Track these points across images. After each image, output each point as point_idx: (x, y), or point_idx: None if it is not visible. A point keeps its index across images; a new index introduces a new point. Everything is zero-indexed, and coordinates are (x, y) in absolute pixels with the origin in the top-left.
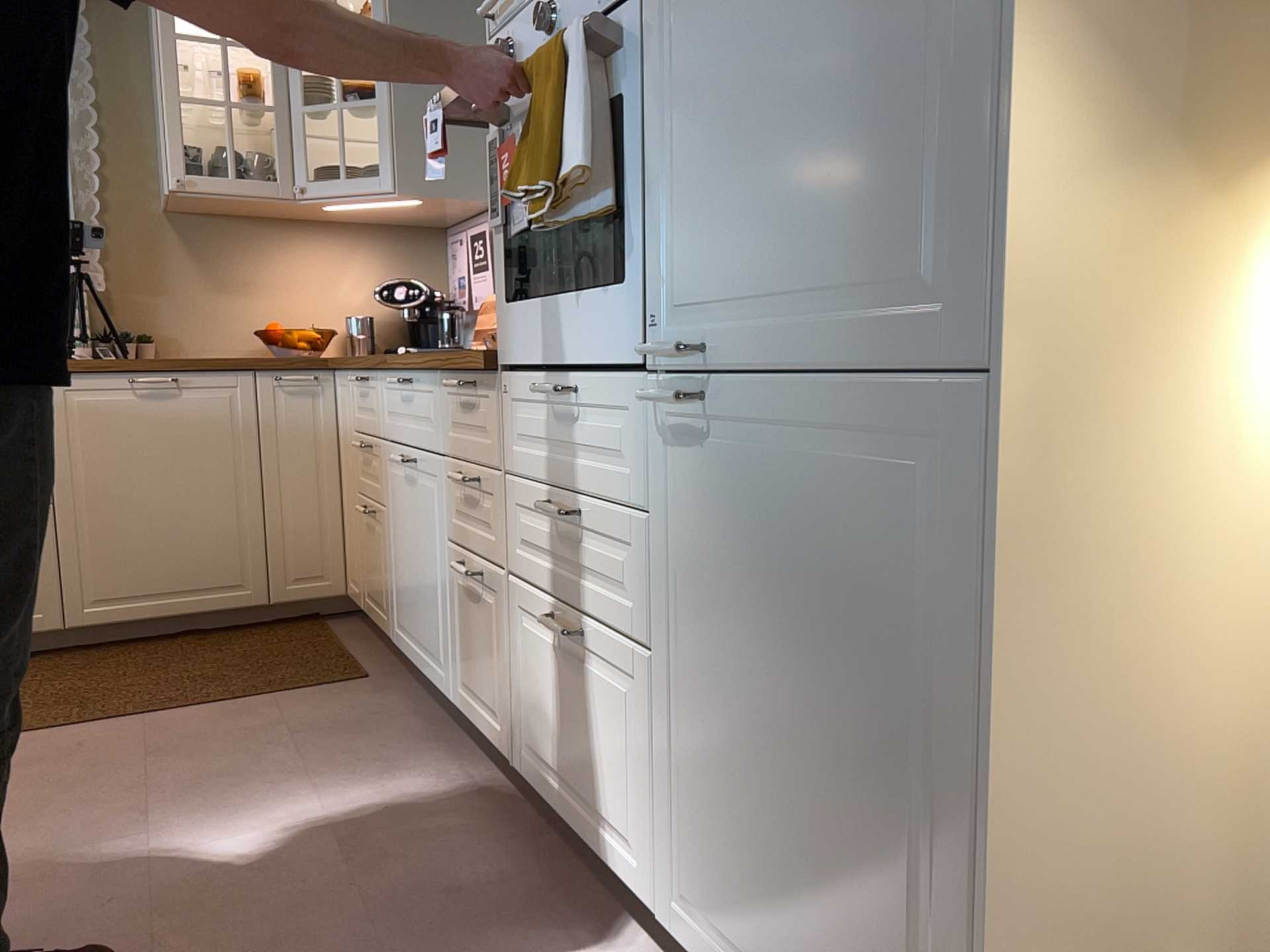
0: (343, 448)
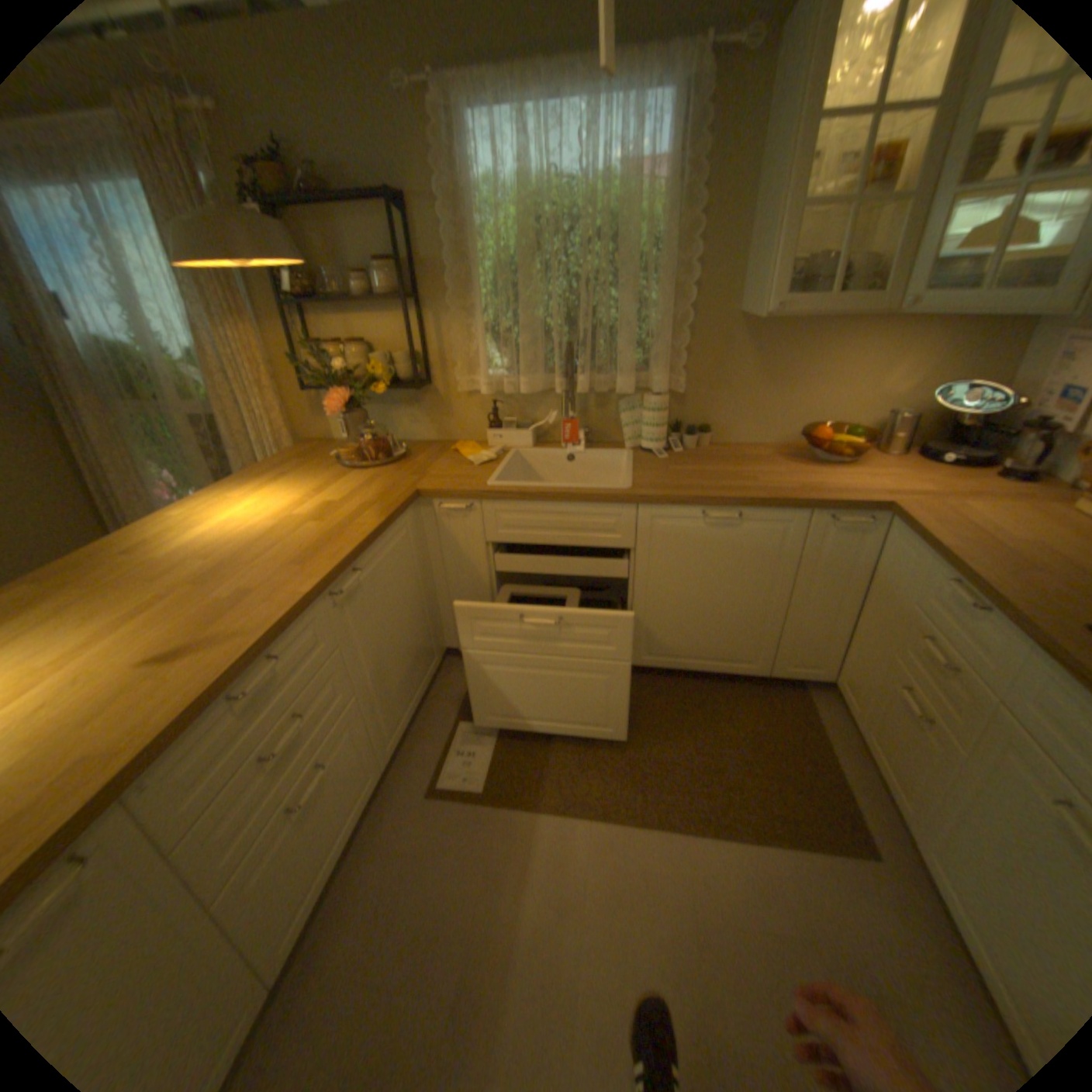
0: (882, 589)
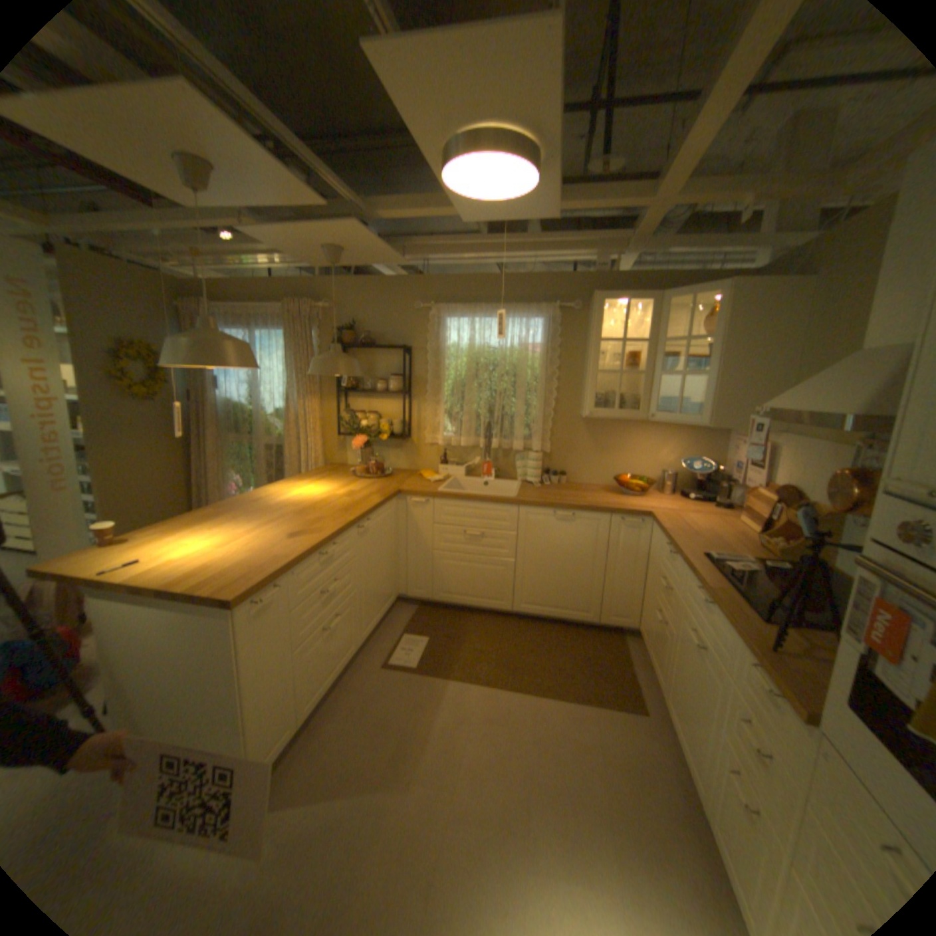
0: (651, 562)
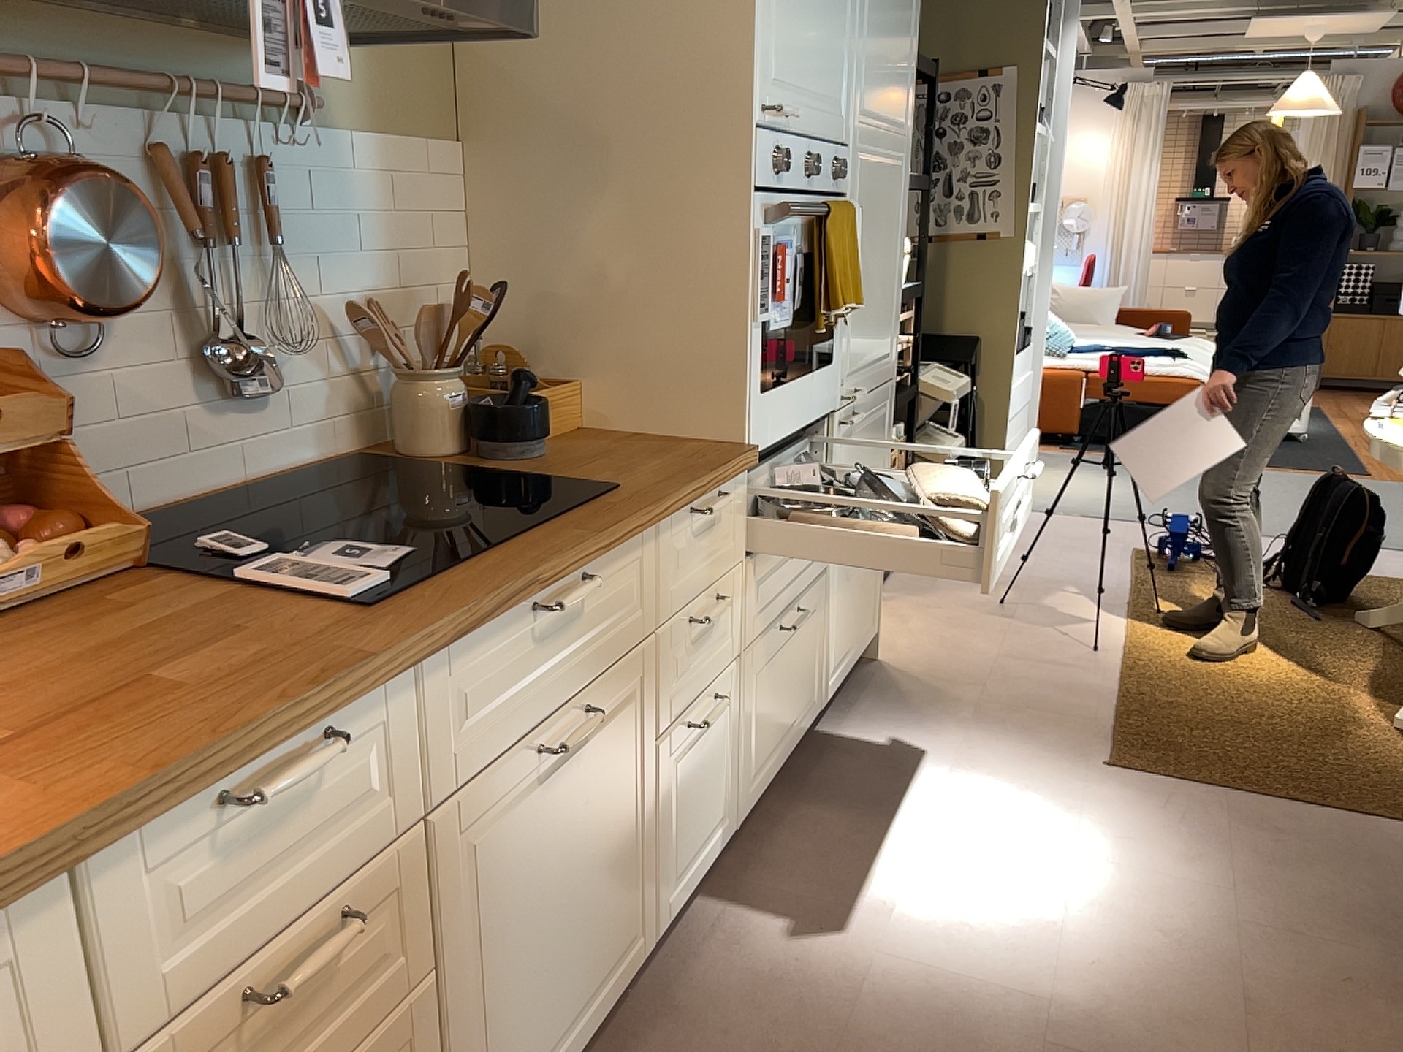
0: None
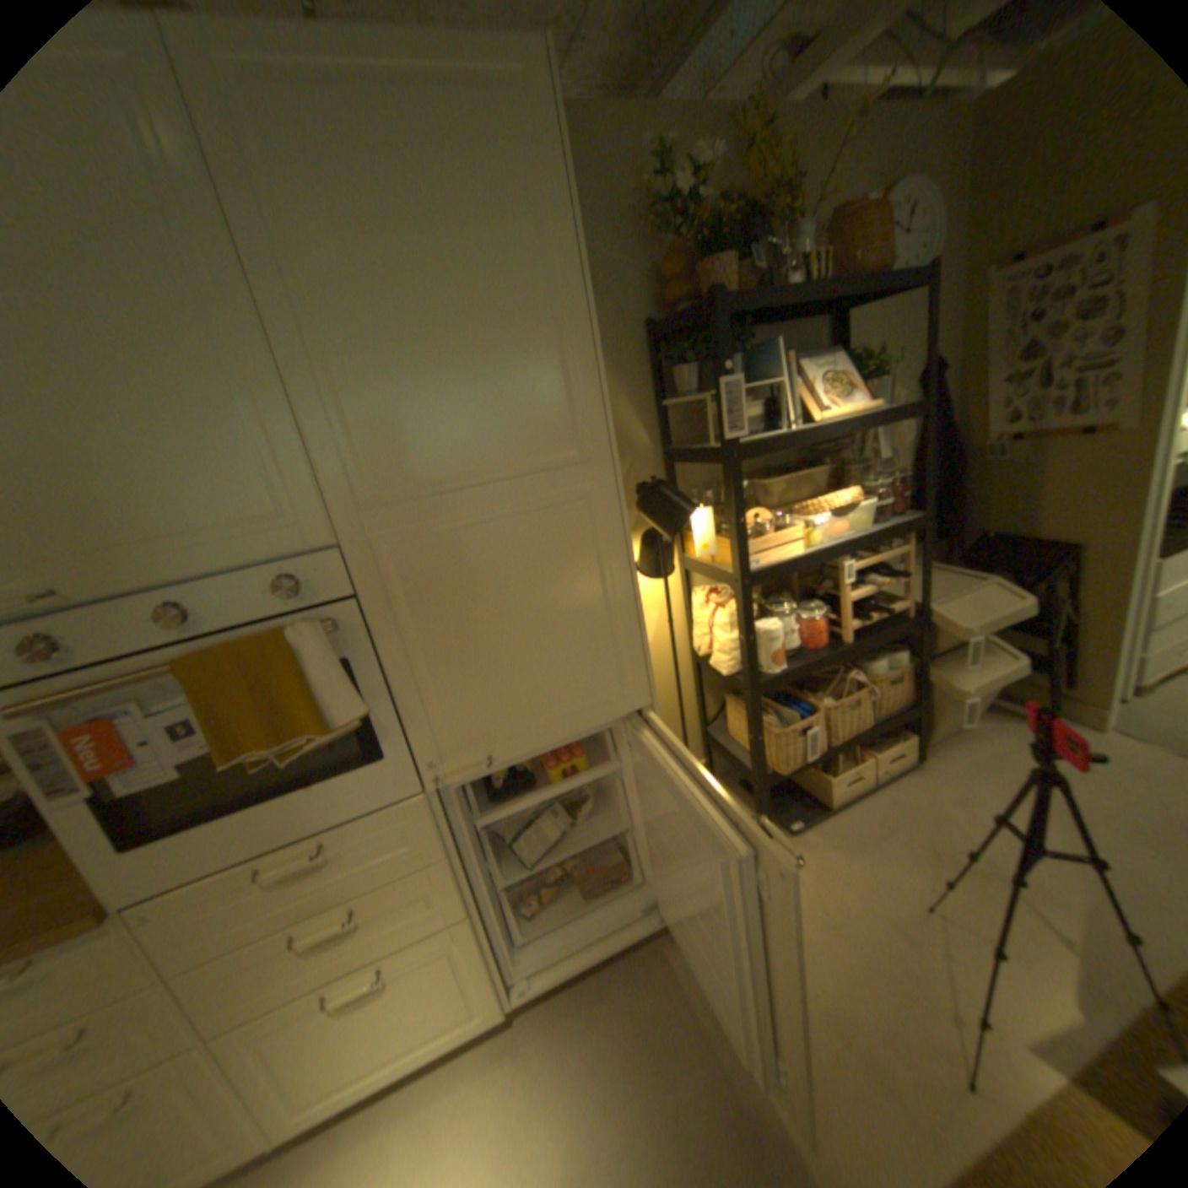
0: None
